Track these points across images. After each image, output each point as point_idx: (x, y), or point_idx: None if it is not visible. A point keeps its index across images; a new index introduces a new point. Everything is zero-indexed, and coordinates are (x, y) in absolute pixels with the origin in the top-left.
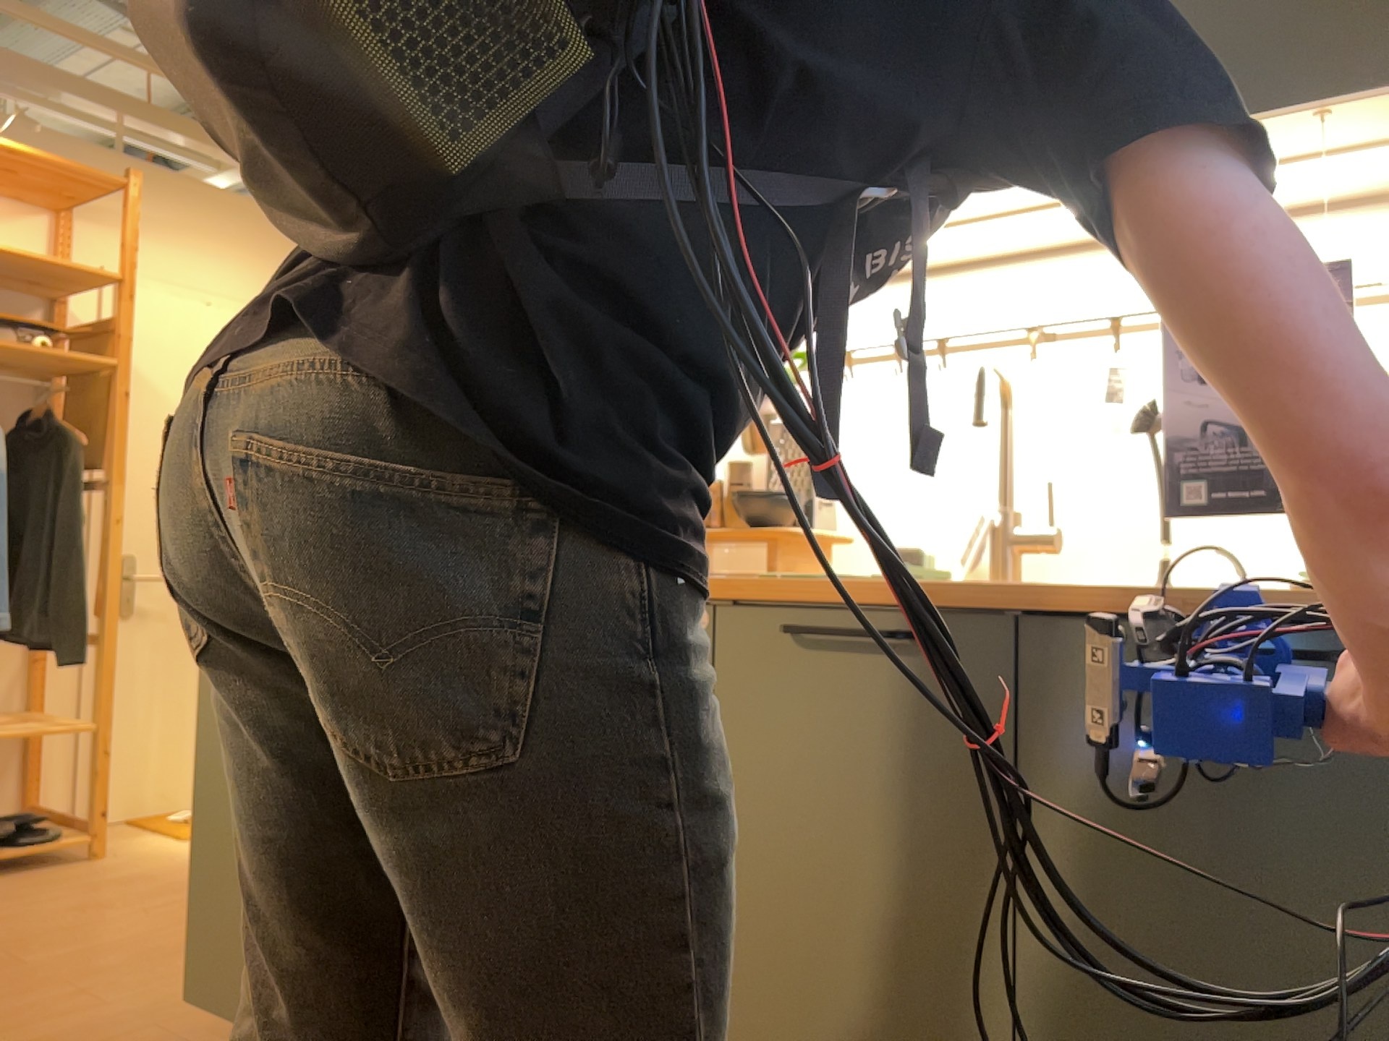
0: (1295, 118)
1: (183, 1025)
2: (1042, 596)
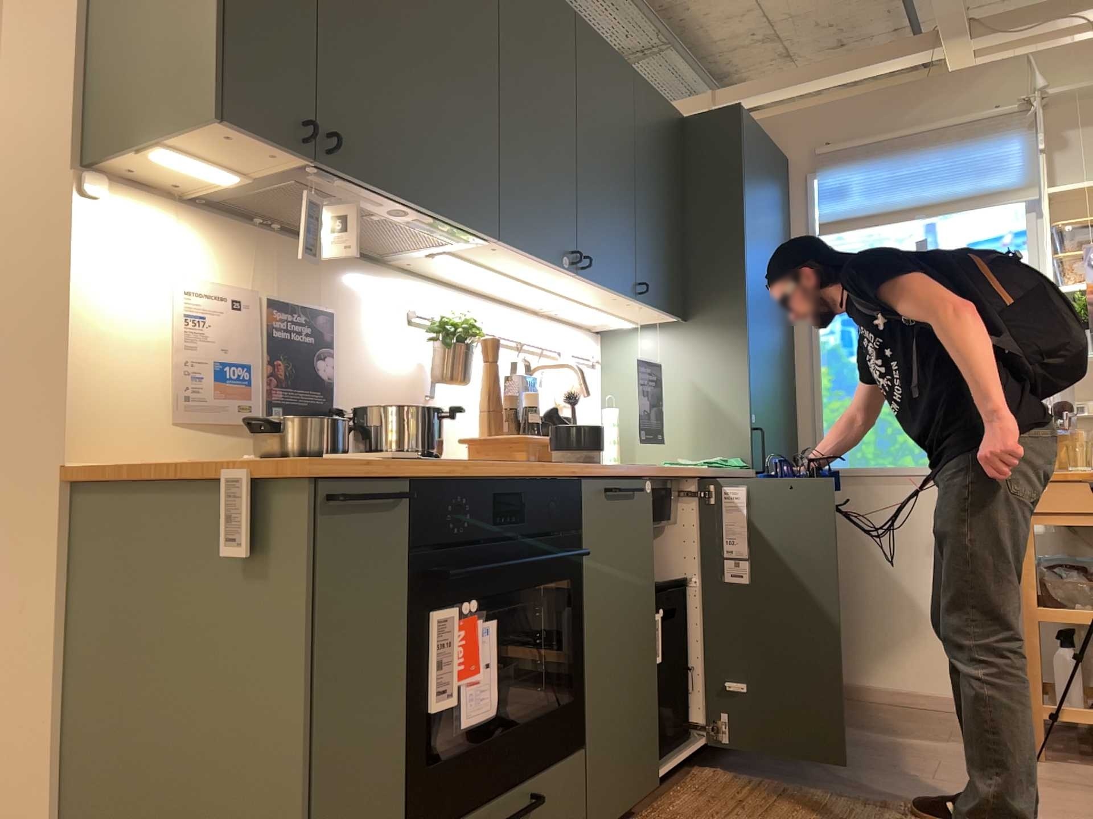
0: (659, 312)
1: None
2: (716, 471)
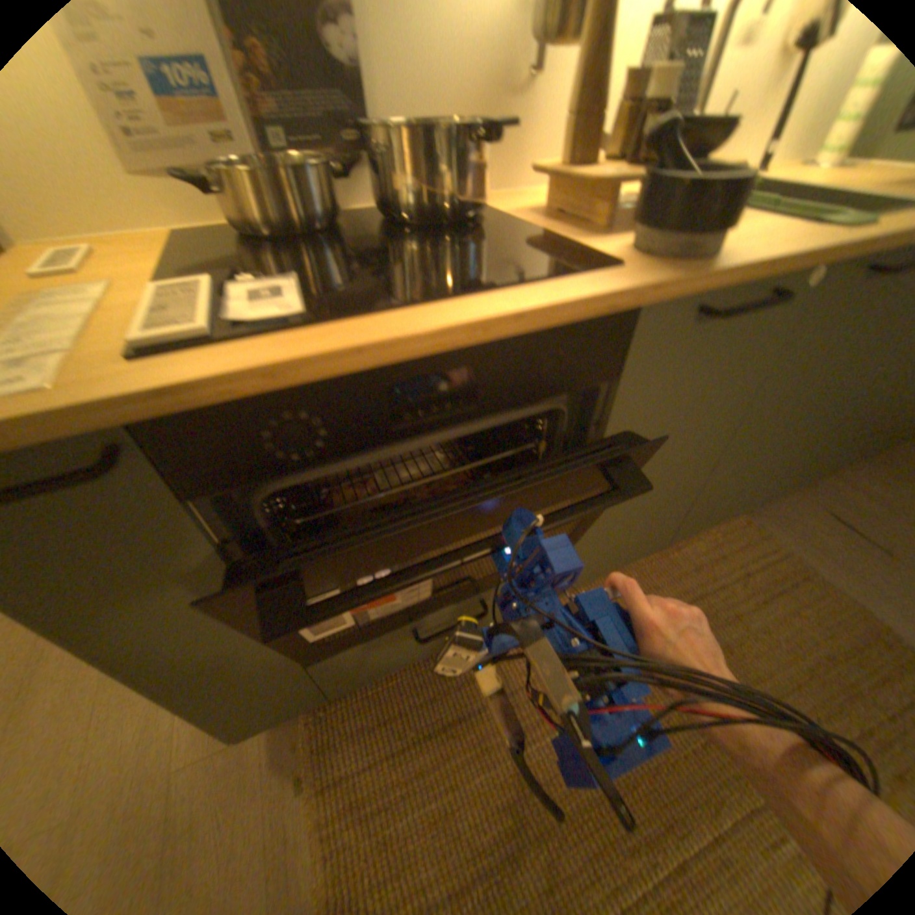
0: None
1: (186, 744)
2: None
